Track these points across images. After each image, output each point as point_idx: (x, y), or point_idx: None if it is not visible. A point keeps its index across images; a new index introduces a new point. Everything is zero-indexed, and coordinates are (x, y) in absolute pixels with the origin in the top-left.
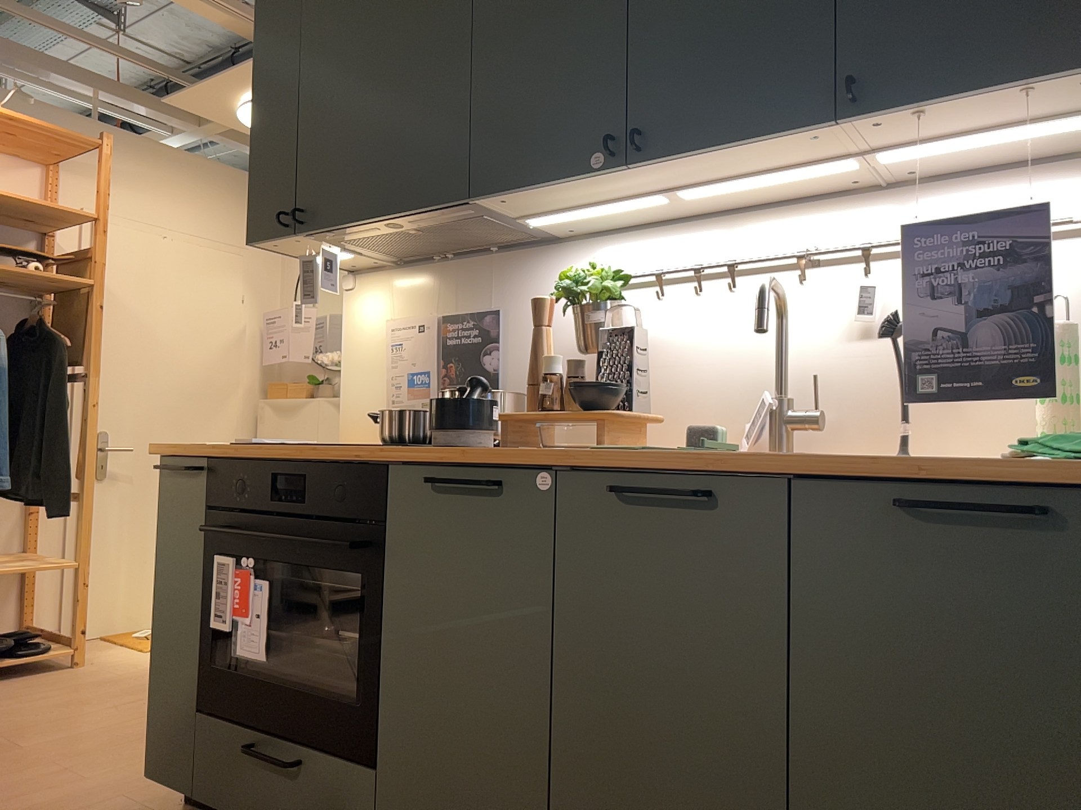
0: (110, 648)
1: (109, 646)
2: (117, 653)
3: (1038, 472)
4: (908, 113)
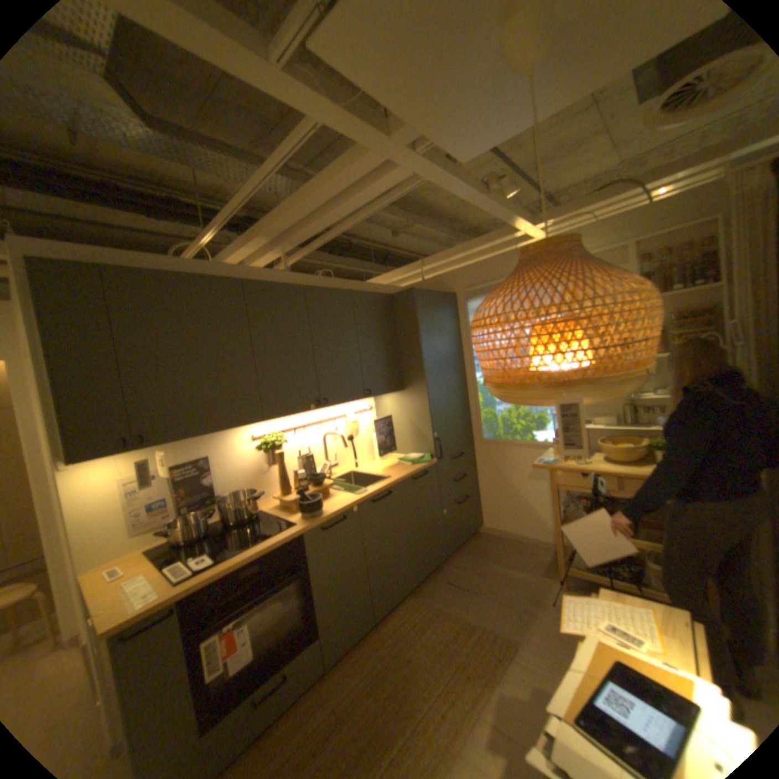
0: None
1: None
2: None
3: (422, 467)
4: (373, 397)
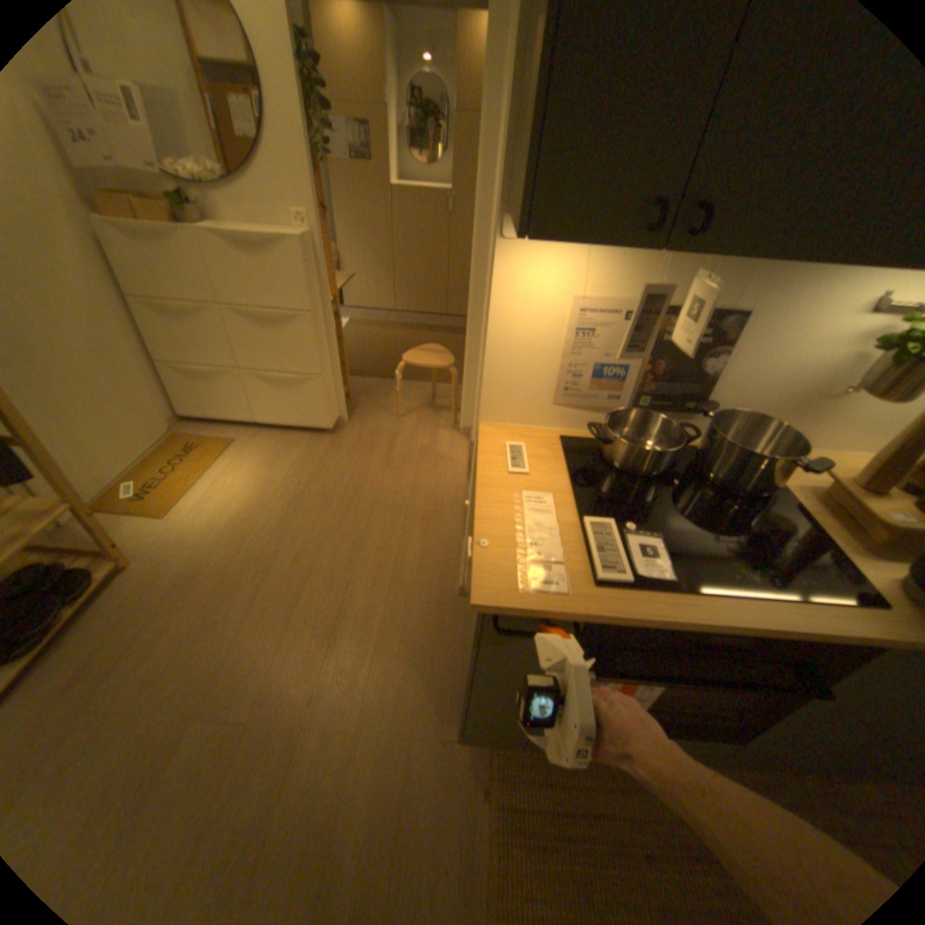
0: (118, 525)
1: (113, 521)
2: (134, 530)
3: None
4: None
